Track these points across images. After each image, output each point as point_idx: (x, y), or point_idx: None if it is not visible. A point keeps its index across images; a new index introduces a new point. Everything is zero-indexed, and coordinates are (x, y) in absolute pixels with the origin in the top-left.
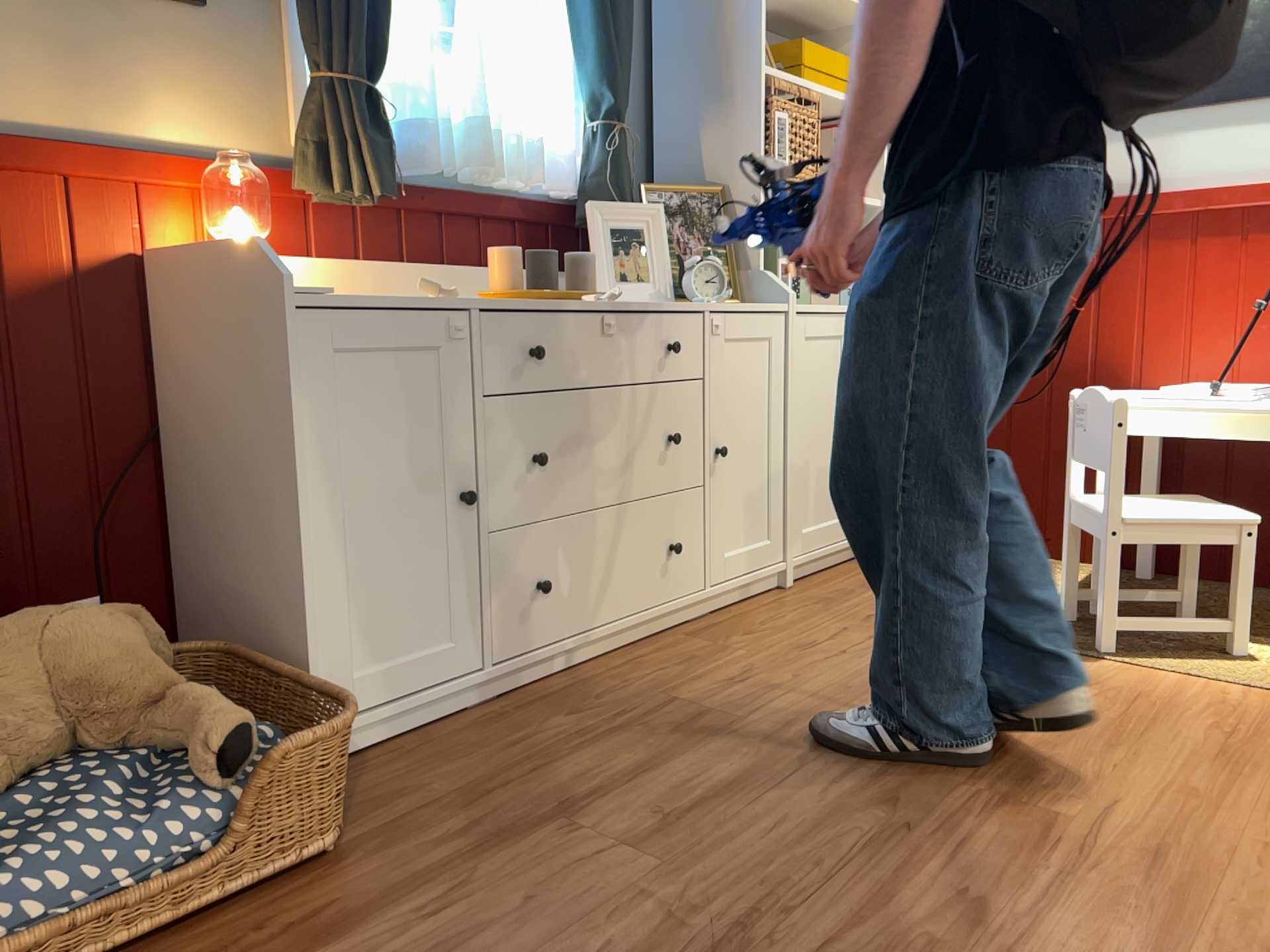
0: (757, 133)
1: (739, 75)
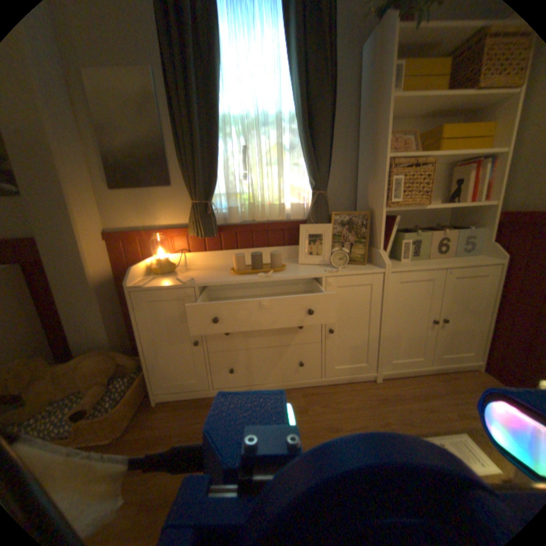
0: (384, 187)
1: (380, 159)
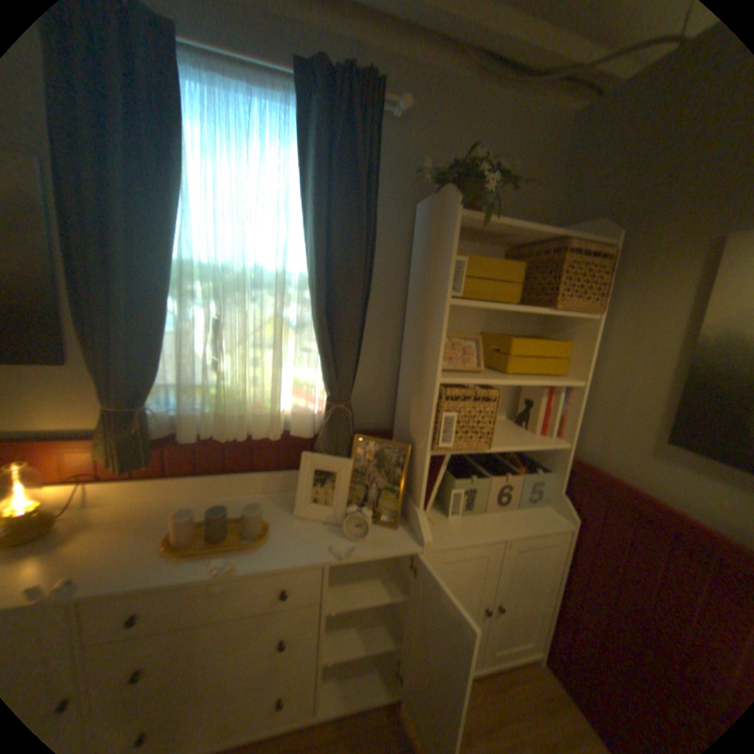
0: (430, 423)
1: (428, 379)
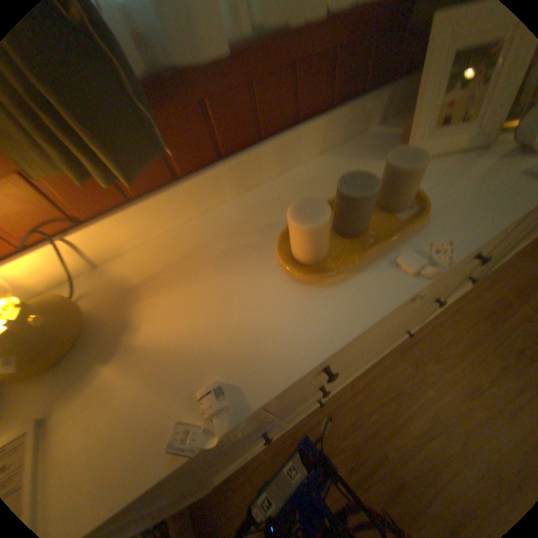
0: None
1: None
